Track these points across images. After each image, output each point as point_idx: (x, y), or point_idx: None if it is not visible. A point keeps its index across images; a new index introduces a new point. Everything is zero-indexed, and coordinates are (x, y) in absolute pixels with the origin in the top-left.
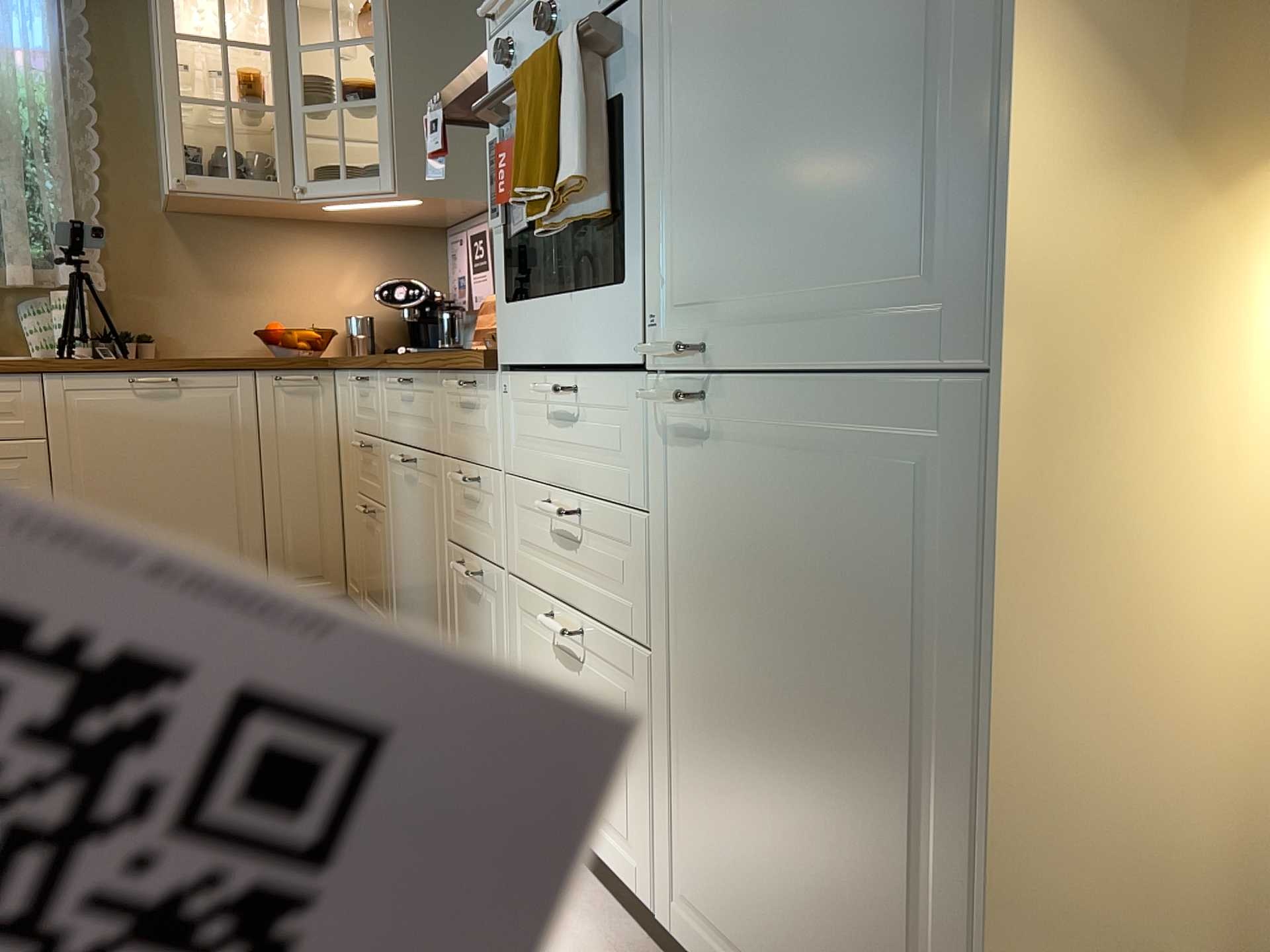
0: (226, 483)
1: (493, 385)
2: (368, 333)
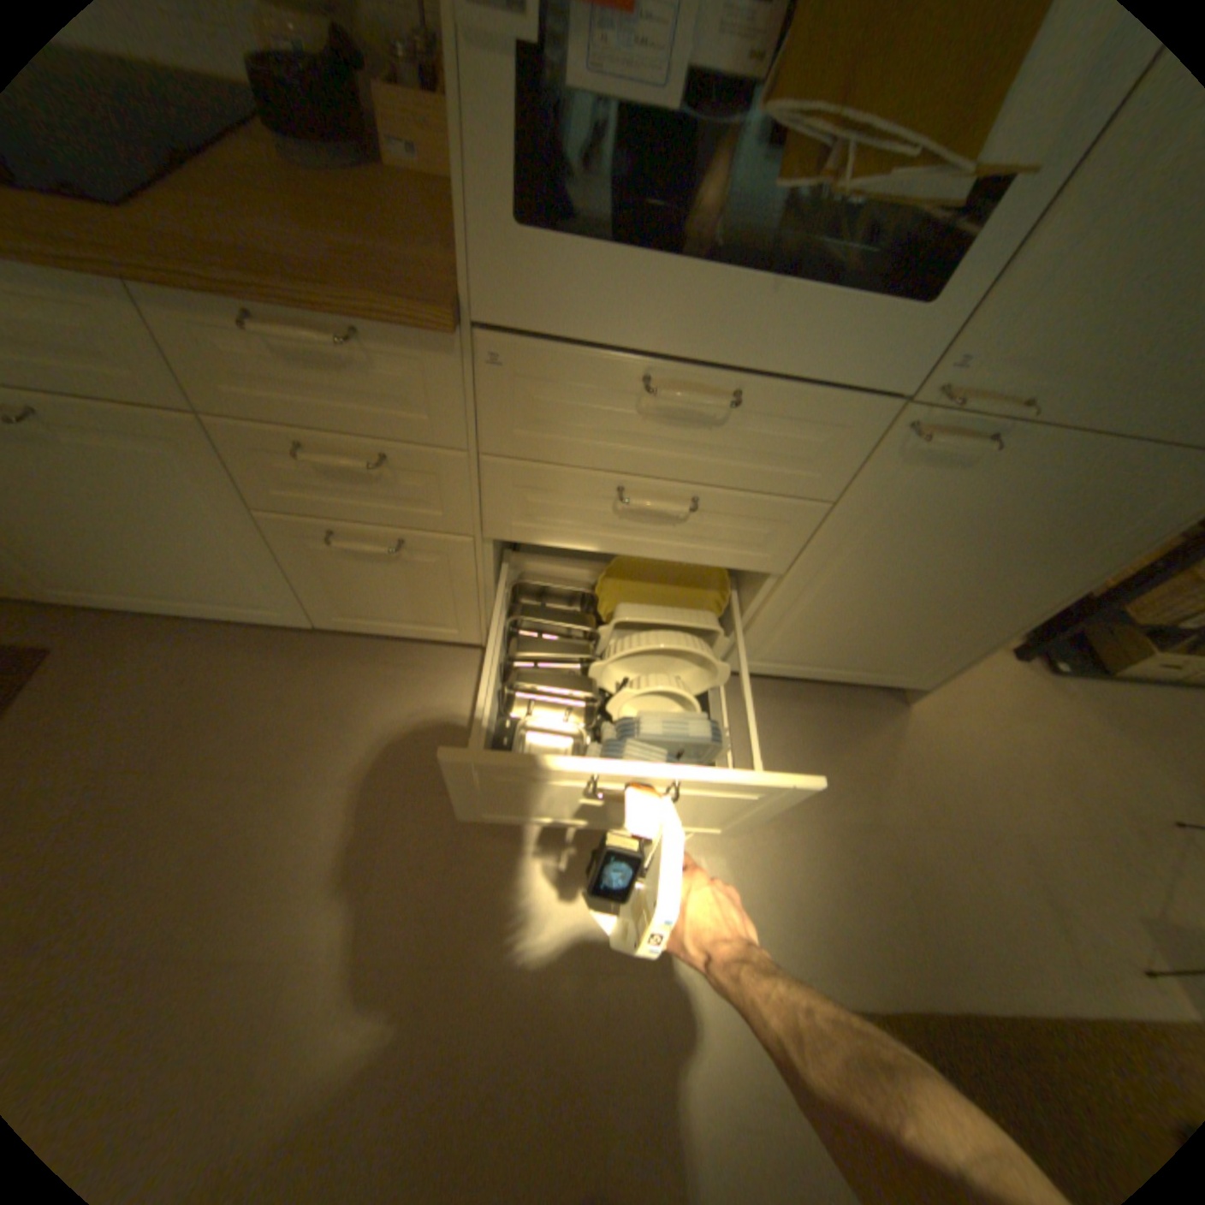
0: None
1: (434, 342)
2: None
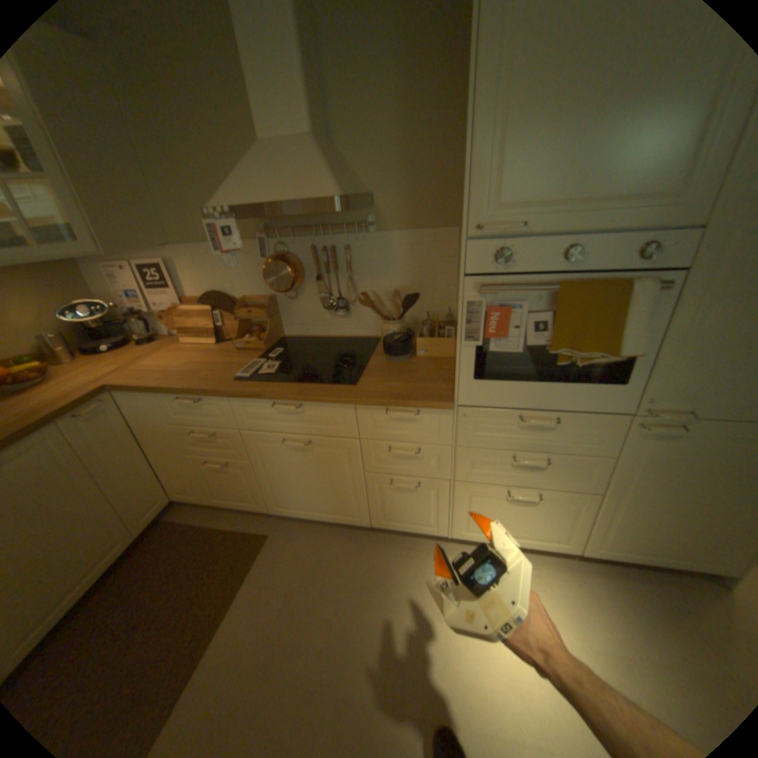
0: (74, 501)
1: (443, 412)
2: (66, 345)
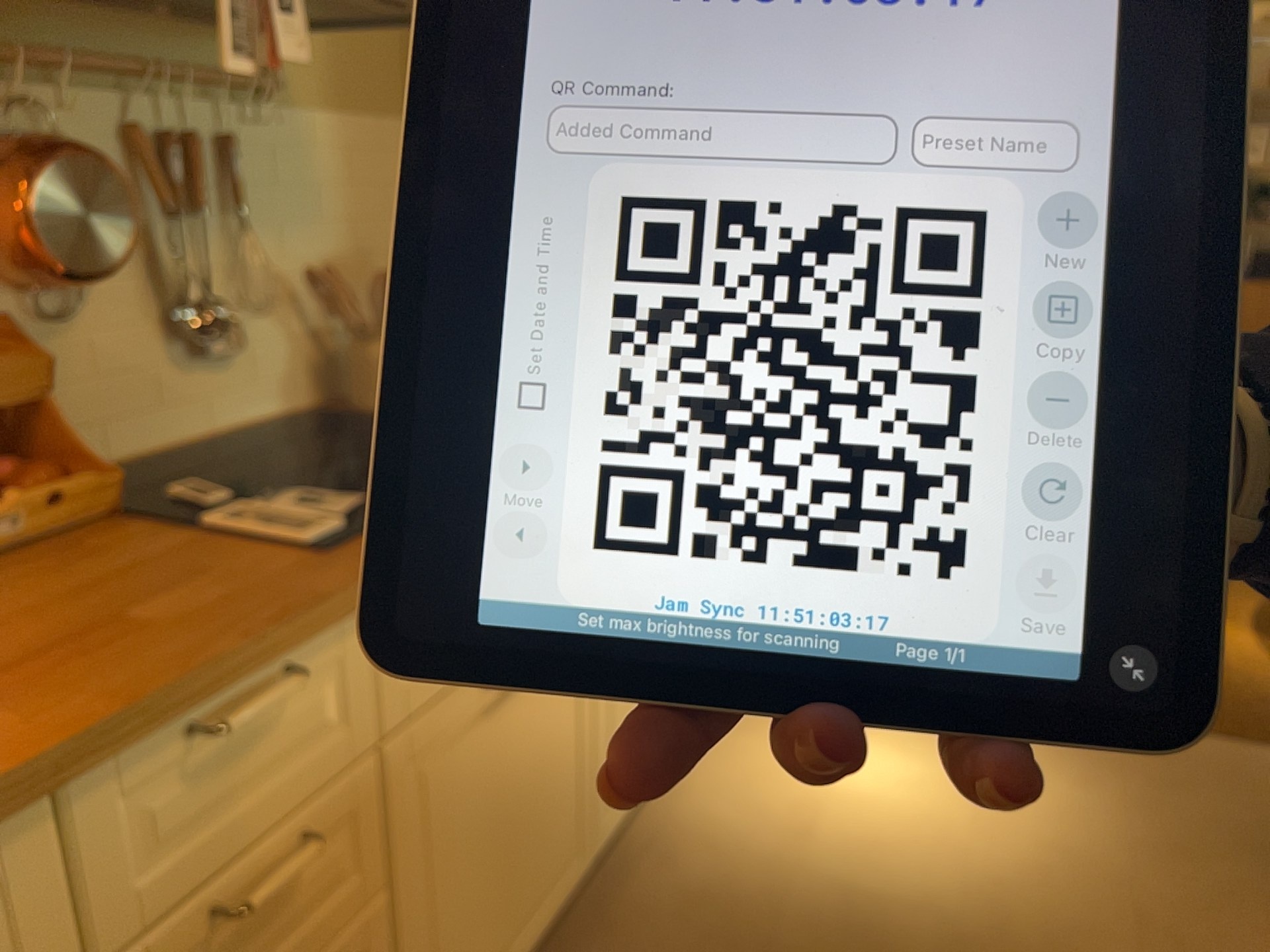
0: None
1: None
2: None
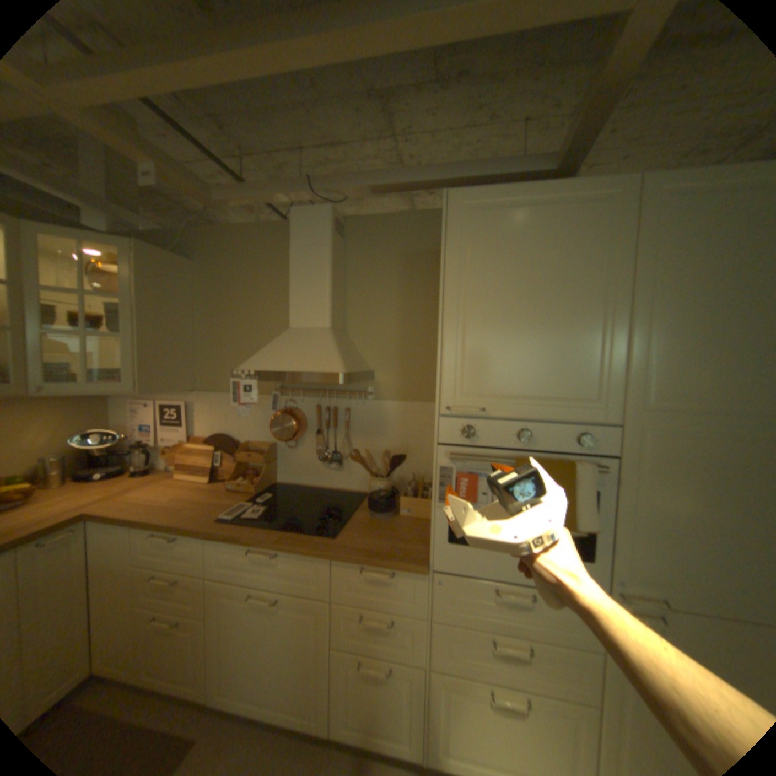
0: None
1: (419, 579)
2: (64, 470)
